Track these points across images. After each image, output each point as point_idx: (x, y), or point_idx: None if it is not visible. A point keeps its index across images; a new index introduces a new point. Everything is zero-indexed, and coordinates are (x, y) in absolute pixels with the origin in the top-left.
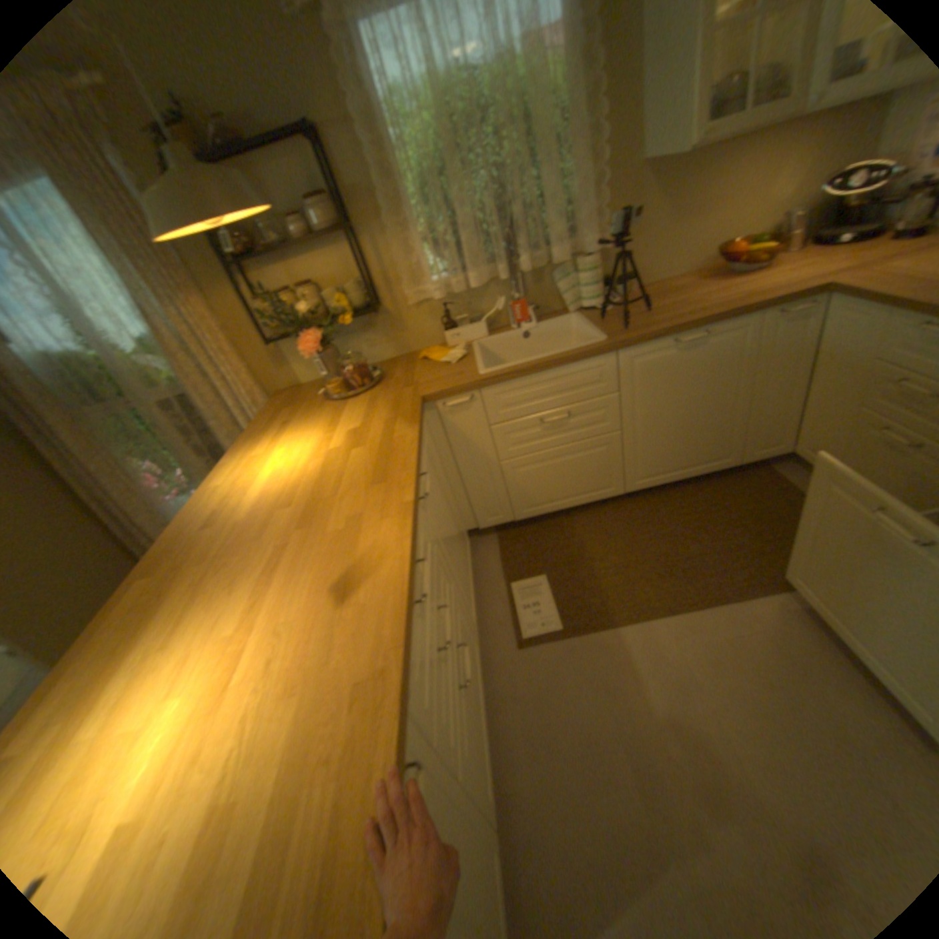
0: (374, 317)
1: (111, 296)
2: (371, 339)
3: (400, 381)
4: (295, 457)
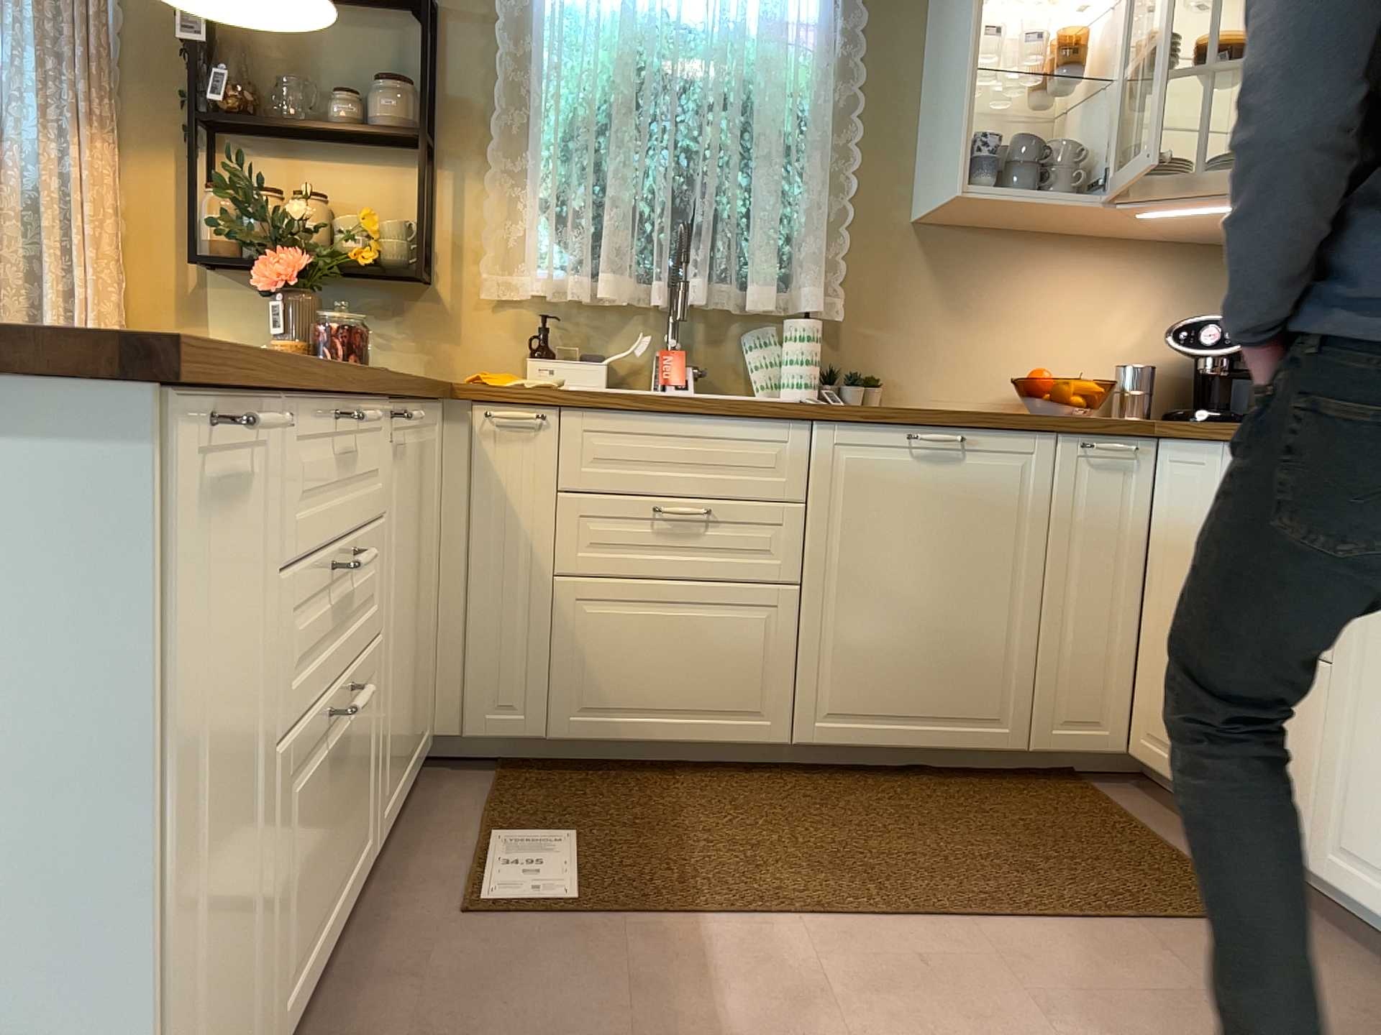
0: (416, 296)
1: None
2: (394, 331)
3: None
4: None
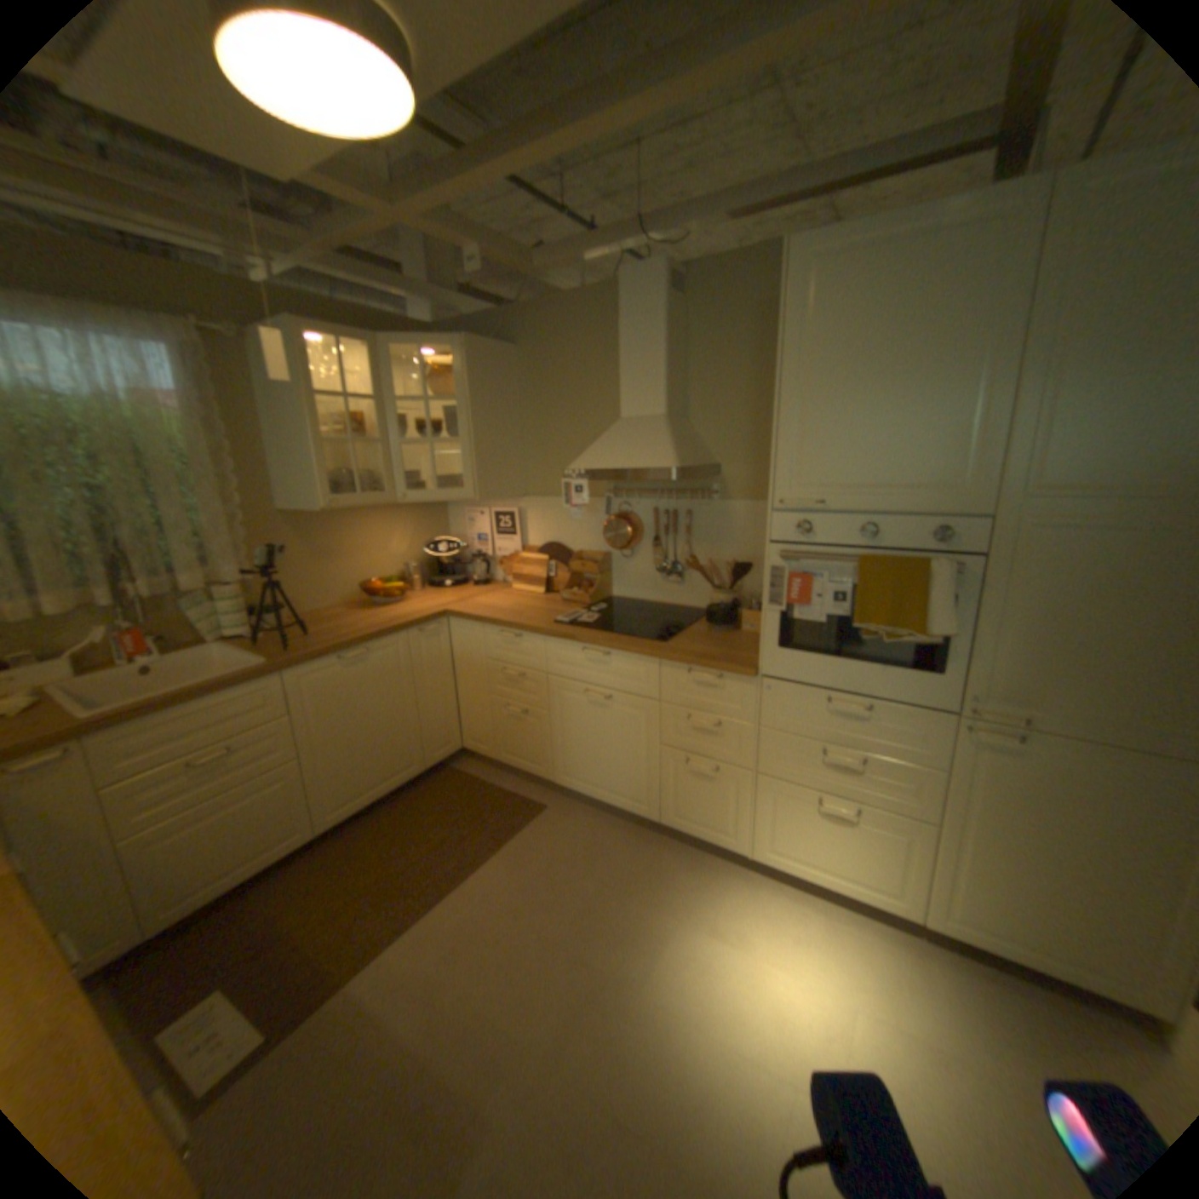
0: None
1: None
2: None
3: None
4: None
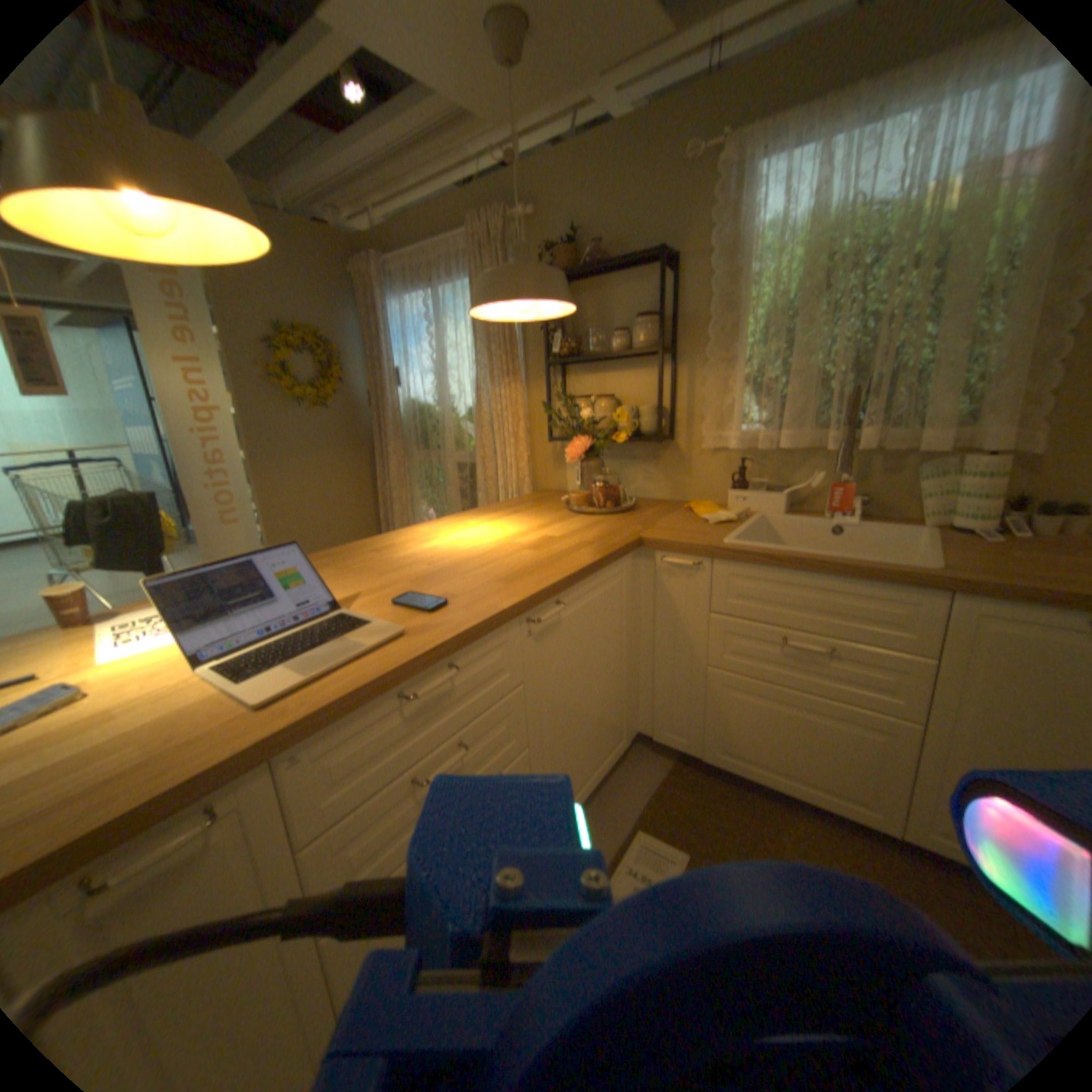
0: (666, 448)
1: (471, 366)
2: (653, 469)
3: (646, 517)
4: (490, 535)
